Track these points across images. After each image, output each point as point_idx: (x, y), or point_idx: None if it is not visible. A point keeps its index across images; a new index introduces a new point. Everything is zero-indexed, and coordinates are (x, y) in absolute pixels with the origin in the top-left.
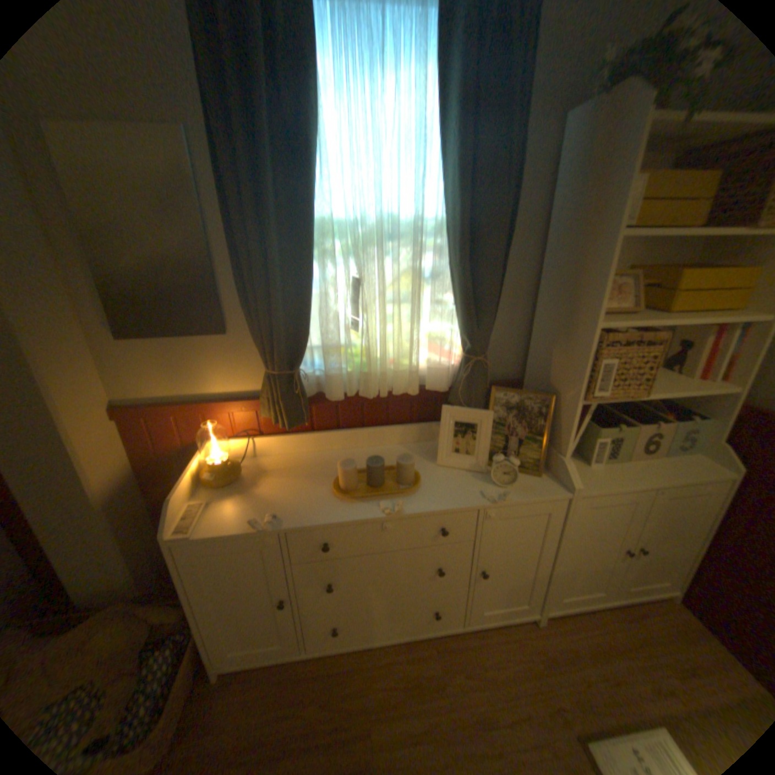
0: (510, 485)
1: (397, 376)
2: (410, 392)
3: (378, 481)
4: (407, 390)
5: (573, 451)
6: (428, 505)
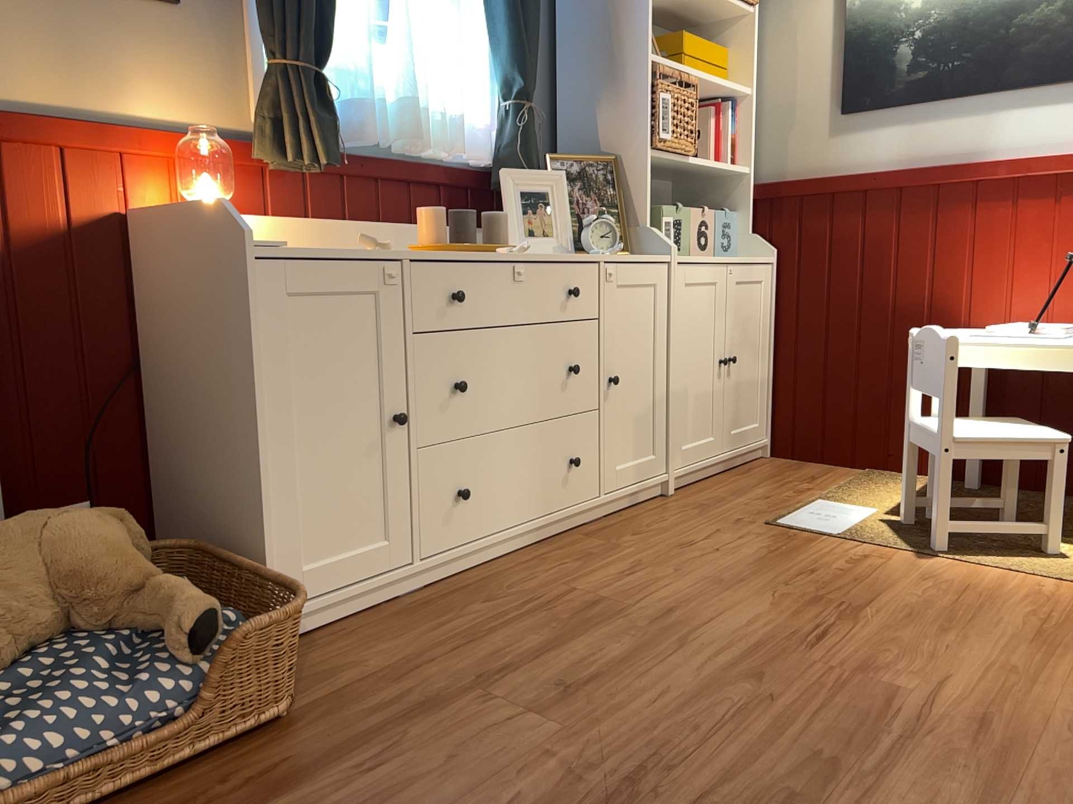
0: (611, 248)
1: (427, 134)
2: (458, 148)
3: (471, 240)
4: (450, 148)
5: (648, 220)
6: (548, 254)
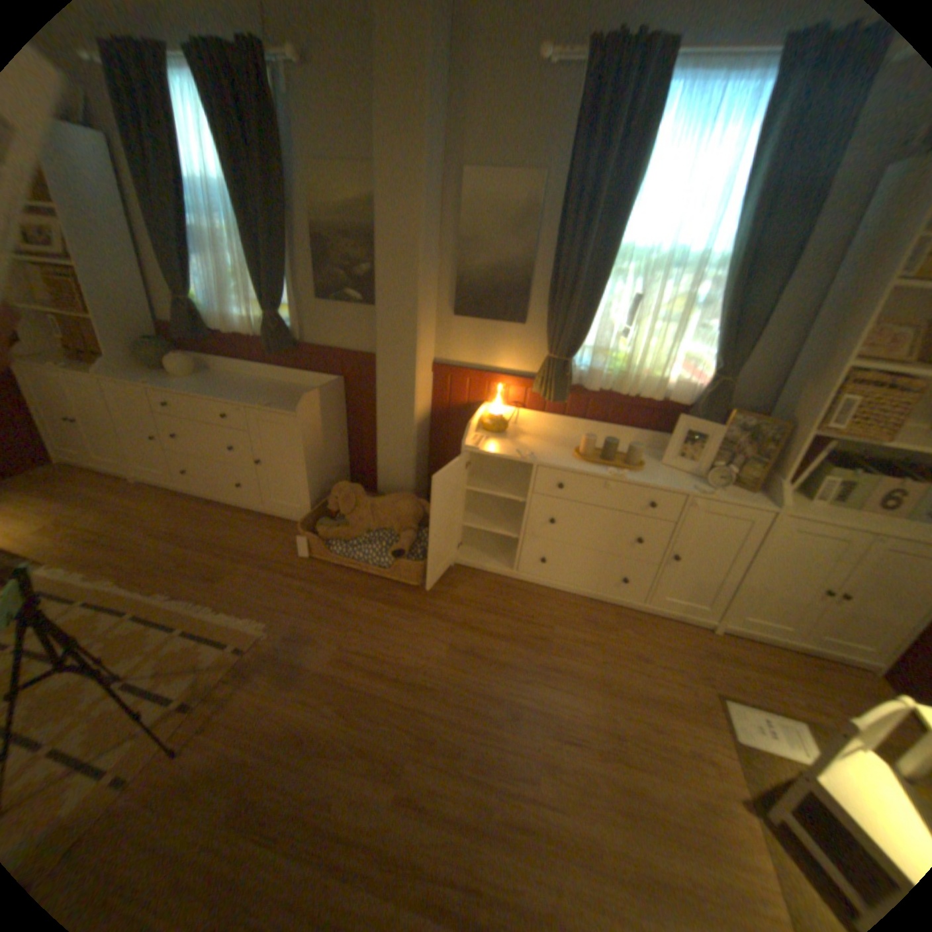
0: (722, 489)
1: (646, 385)
2: (655, 398)
3: (609, 457)
4: (652, 397)
5: (794, 478)
6: (646, 481)
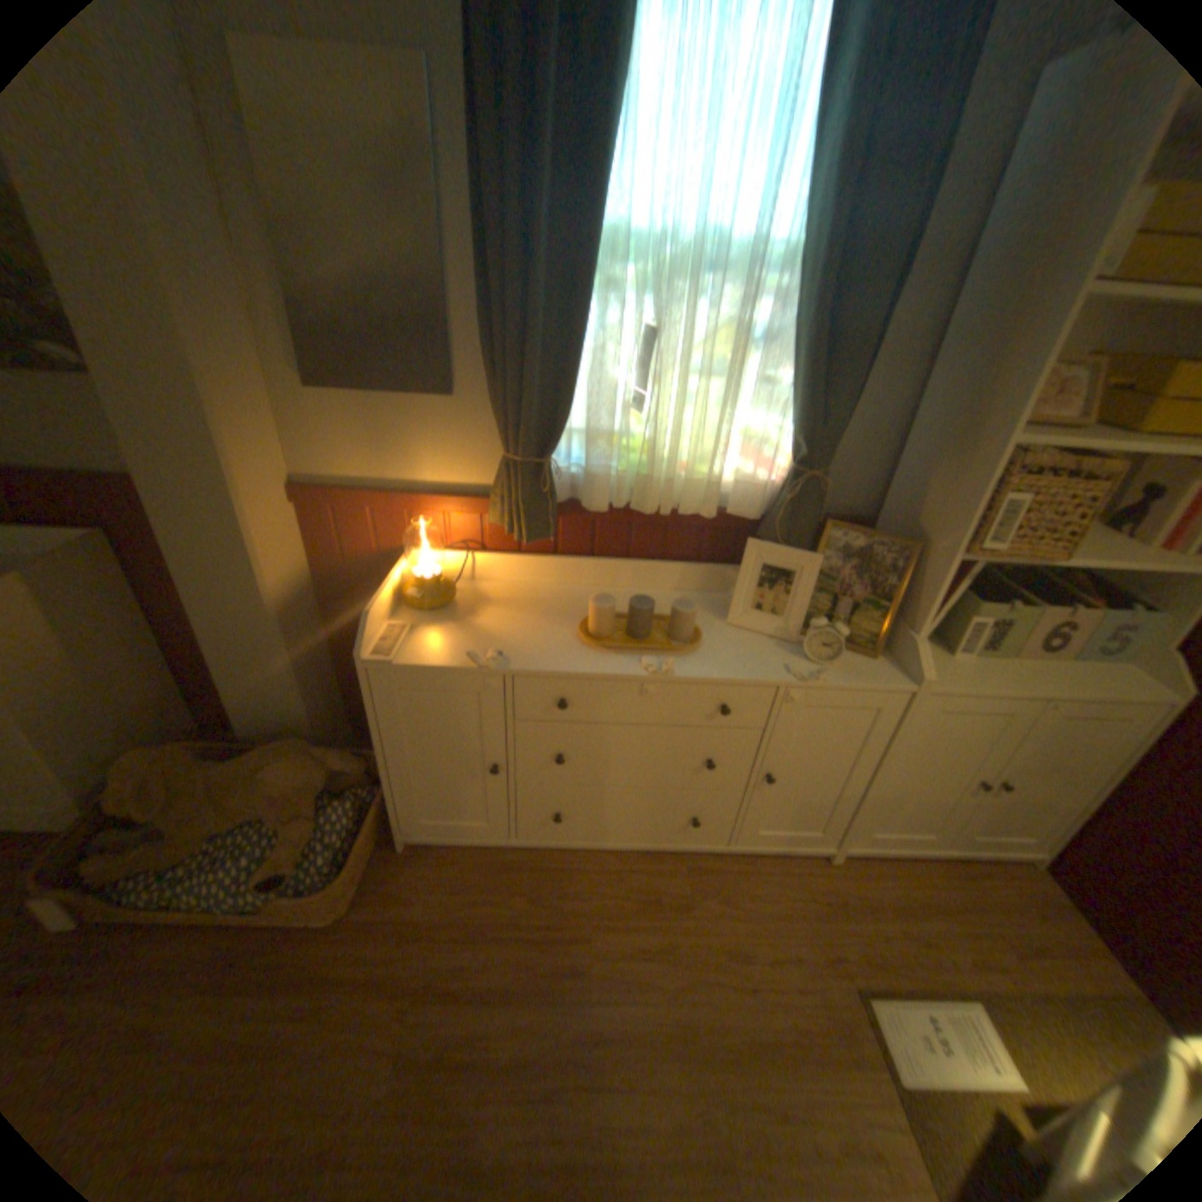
0: (828, 663)
1: (687, 489)
2: (704, 514)
3: (642, 631)
4: (699, 511)
5: (931, 628)
6: (708, 670)
